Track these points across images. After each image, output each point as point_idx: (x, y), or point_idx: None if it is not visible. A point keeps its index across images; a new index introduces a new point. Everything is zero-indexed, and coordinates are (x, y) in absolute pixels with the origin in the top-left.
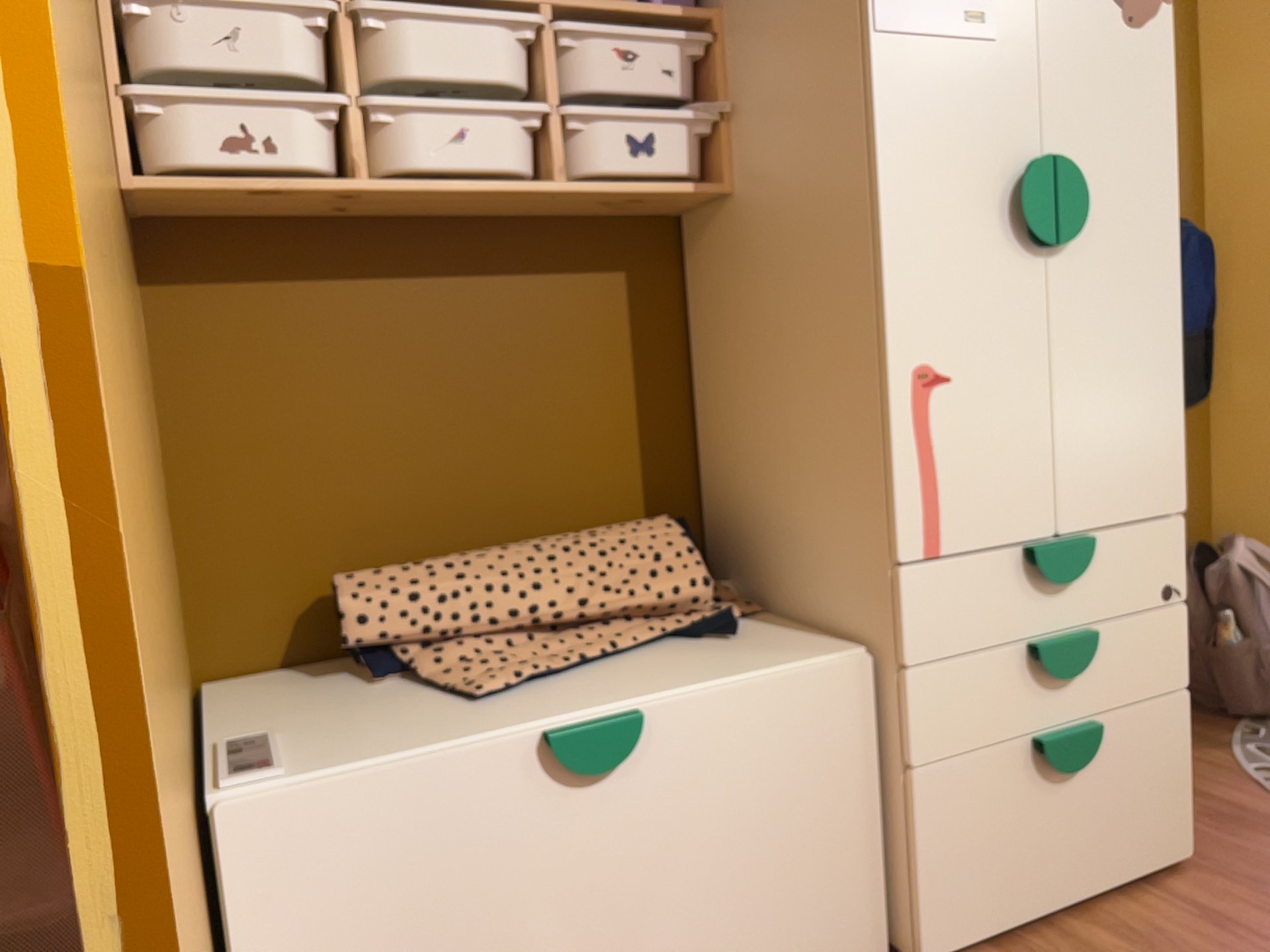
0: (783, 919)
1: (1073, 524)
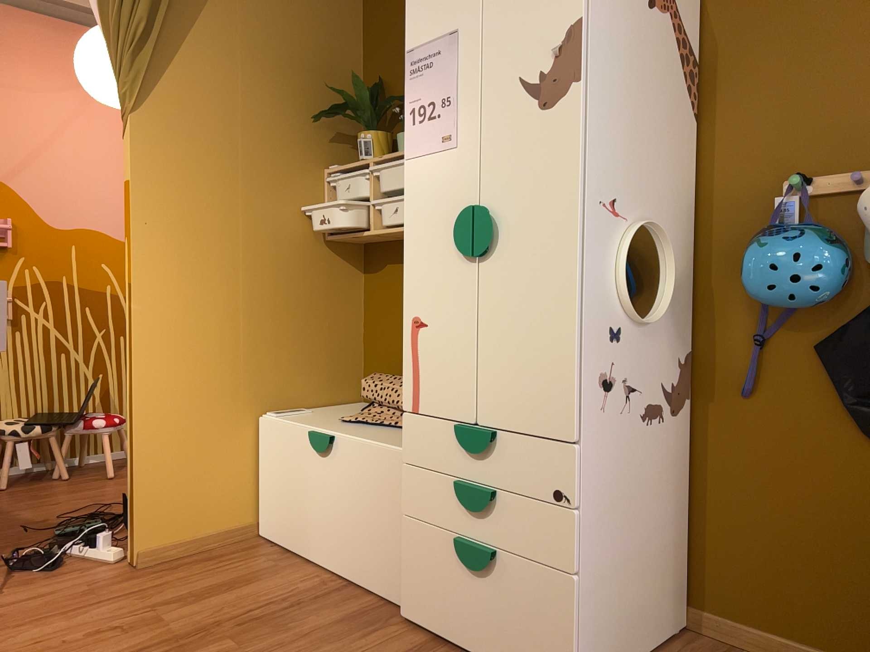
0: (369, 553)
1: (486, 421)
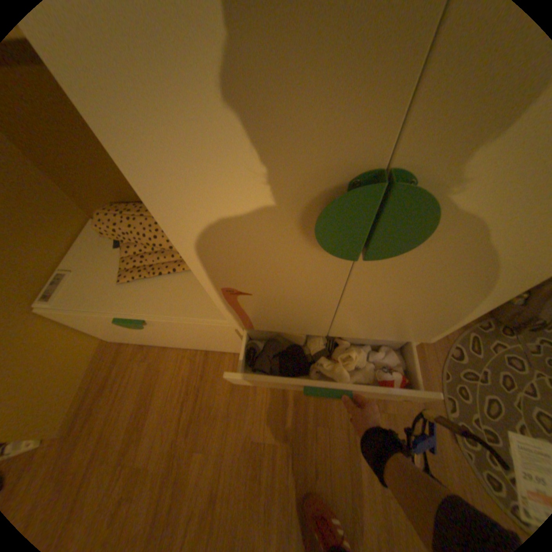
0: (216, 346)
1: (338, 334)
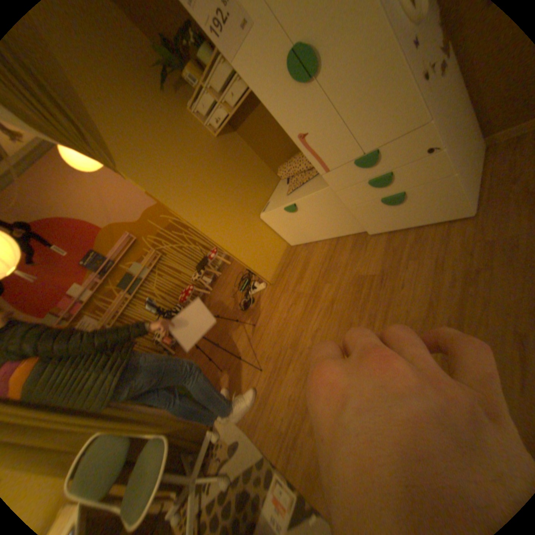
0: (340, 224)
1: (369, 148)
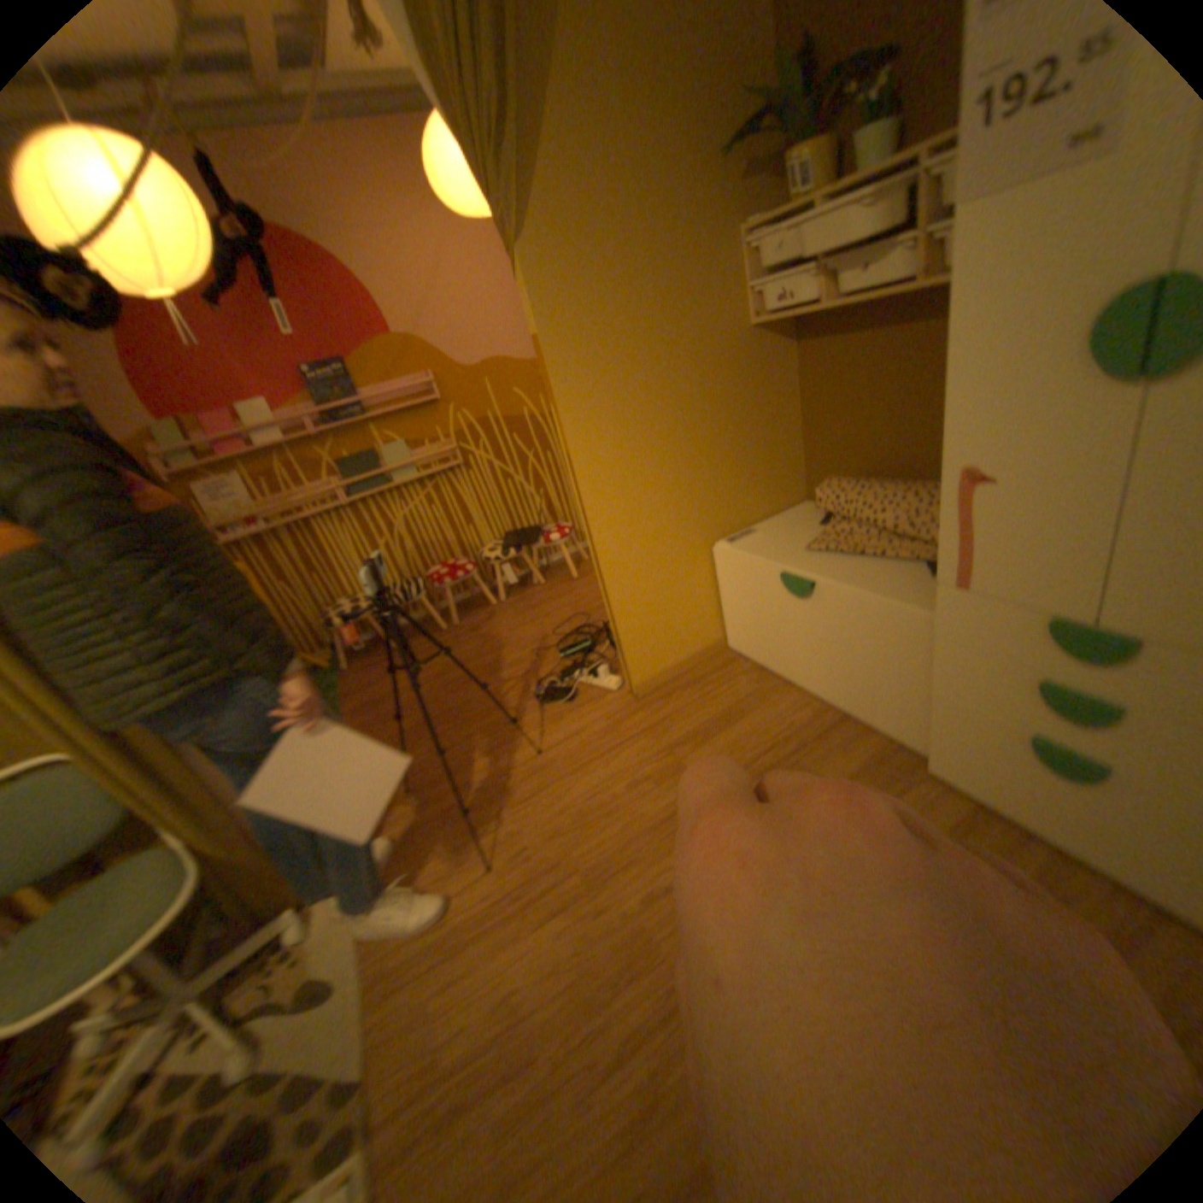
0: (873, 695)
1: (1120, 623)
